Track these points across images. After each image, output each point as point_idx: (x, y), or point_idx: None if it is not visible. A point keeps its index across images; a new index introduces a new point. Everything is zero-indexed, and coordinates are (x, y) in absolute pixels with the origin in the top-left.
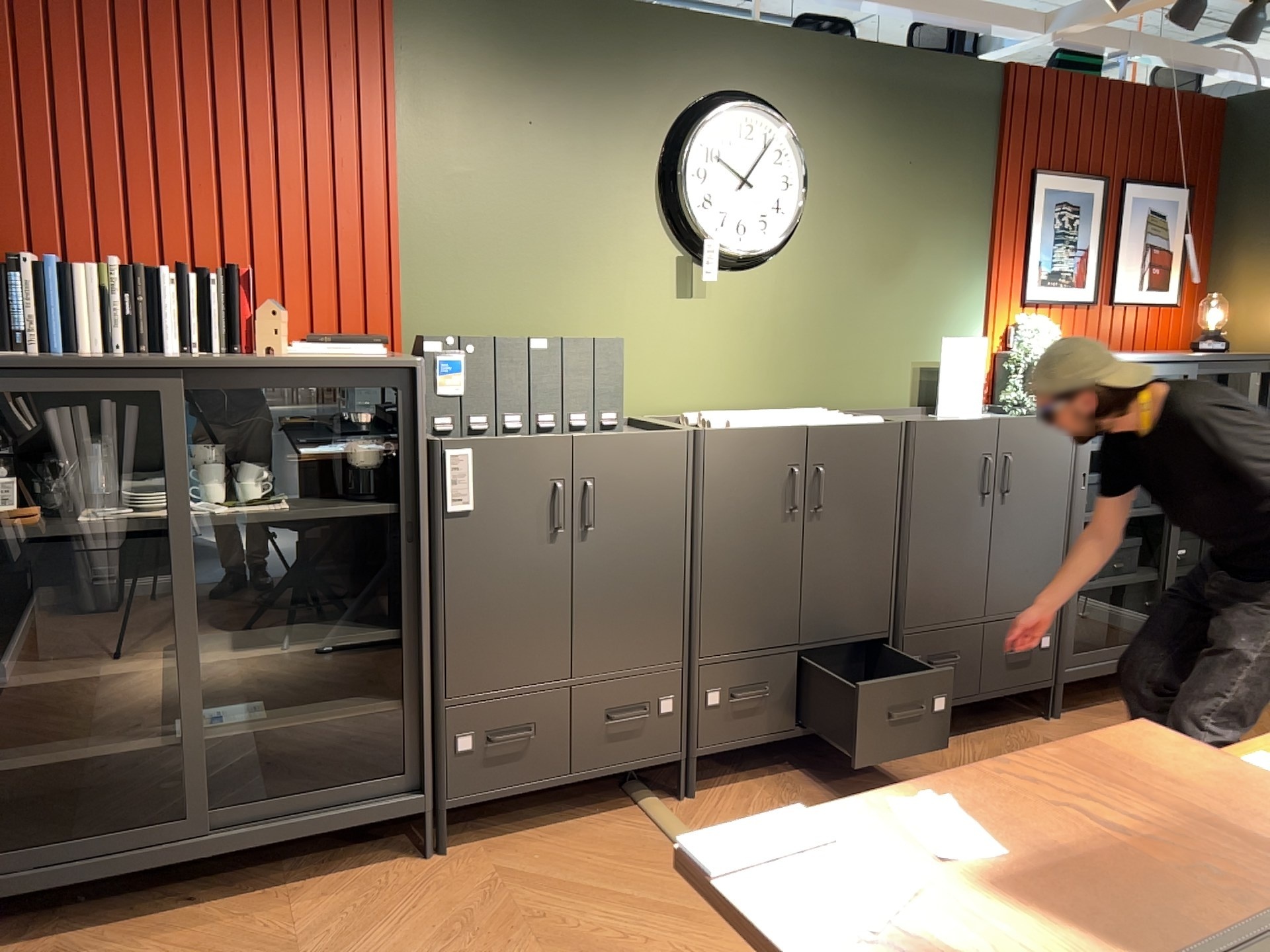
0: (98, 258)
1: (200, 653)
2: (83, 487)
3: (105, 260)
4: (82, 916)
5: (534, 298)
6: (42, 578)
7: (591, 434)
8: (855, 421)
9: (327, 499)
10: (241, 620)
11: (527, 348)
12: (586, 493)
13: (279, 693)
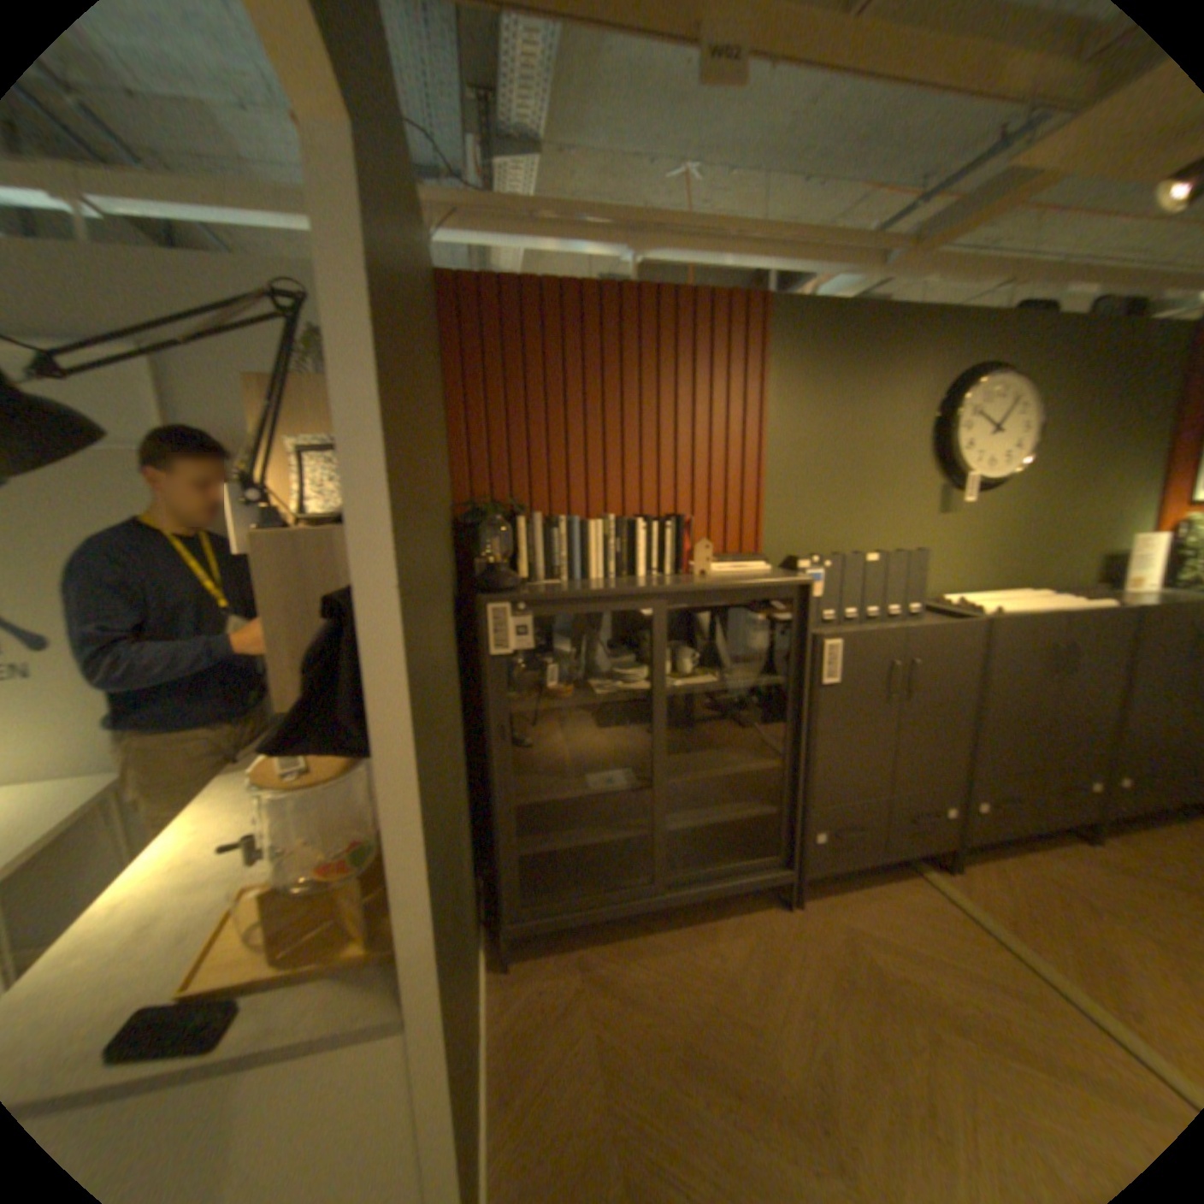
0: (585, 512)
1: (663, 778)
2: (589, 667)
3: (591, 513)
4: (587, 938)
5: (845, 521)
6: (570, 728)
7: (921, 626)
8: (1096, 606)
9: (732, 671)
10: (668, 746)
11: (865, 562)
12: (915, 668)
13: (693, 795)
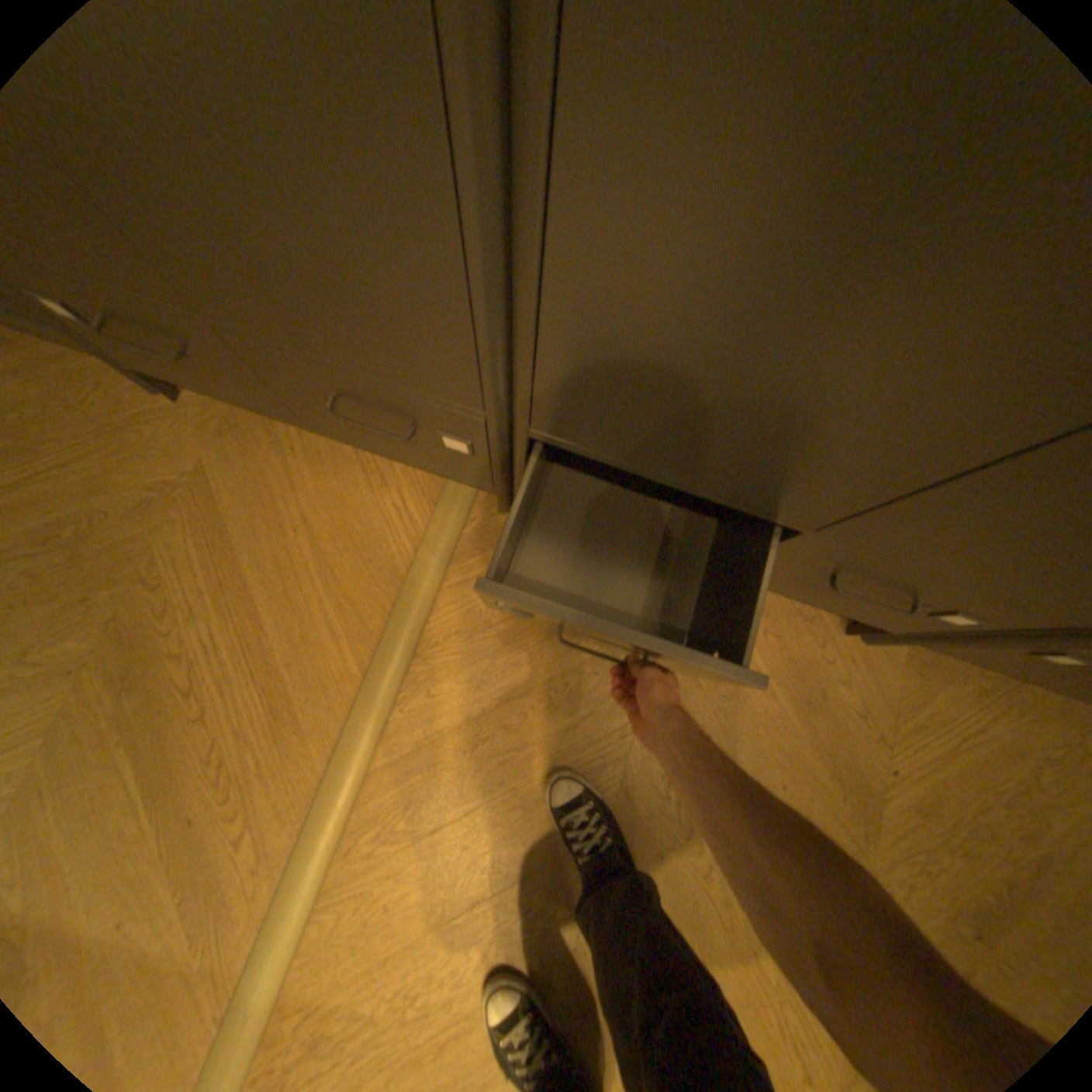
0: None
1: None
2: None
3: None
4: None
5: None
6: None
7: None
8: None
9: None
10: None
11: None
12: None
13: None
